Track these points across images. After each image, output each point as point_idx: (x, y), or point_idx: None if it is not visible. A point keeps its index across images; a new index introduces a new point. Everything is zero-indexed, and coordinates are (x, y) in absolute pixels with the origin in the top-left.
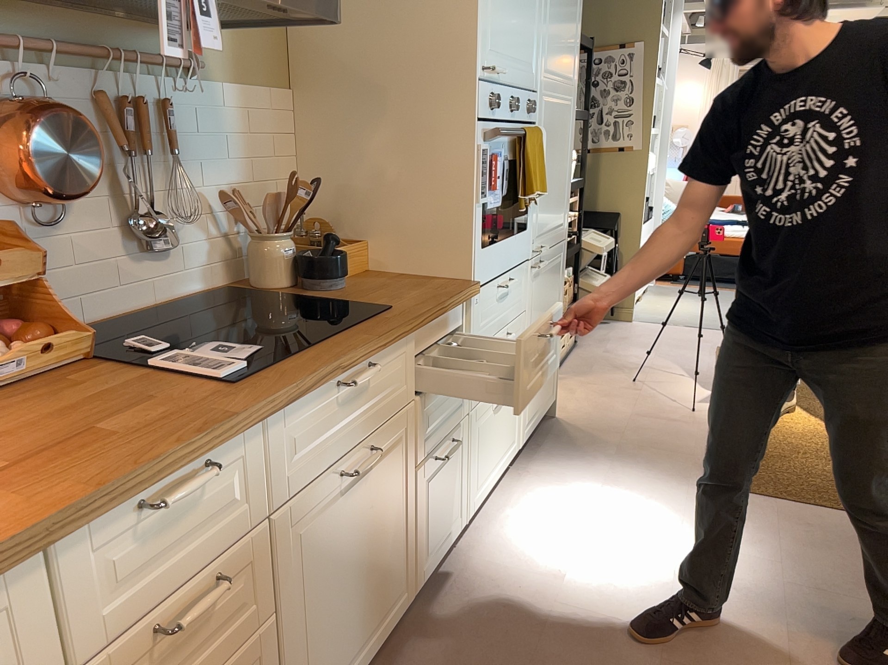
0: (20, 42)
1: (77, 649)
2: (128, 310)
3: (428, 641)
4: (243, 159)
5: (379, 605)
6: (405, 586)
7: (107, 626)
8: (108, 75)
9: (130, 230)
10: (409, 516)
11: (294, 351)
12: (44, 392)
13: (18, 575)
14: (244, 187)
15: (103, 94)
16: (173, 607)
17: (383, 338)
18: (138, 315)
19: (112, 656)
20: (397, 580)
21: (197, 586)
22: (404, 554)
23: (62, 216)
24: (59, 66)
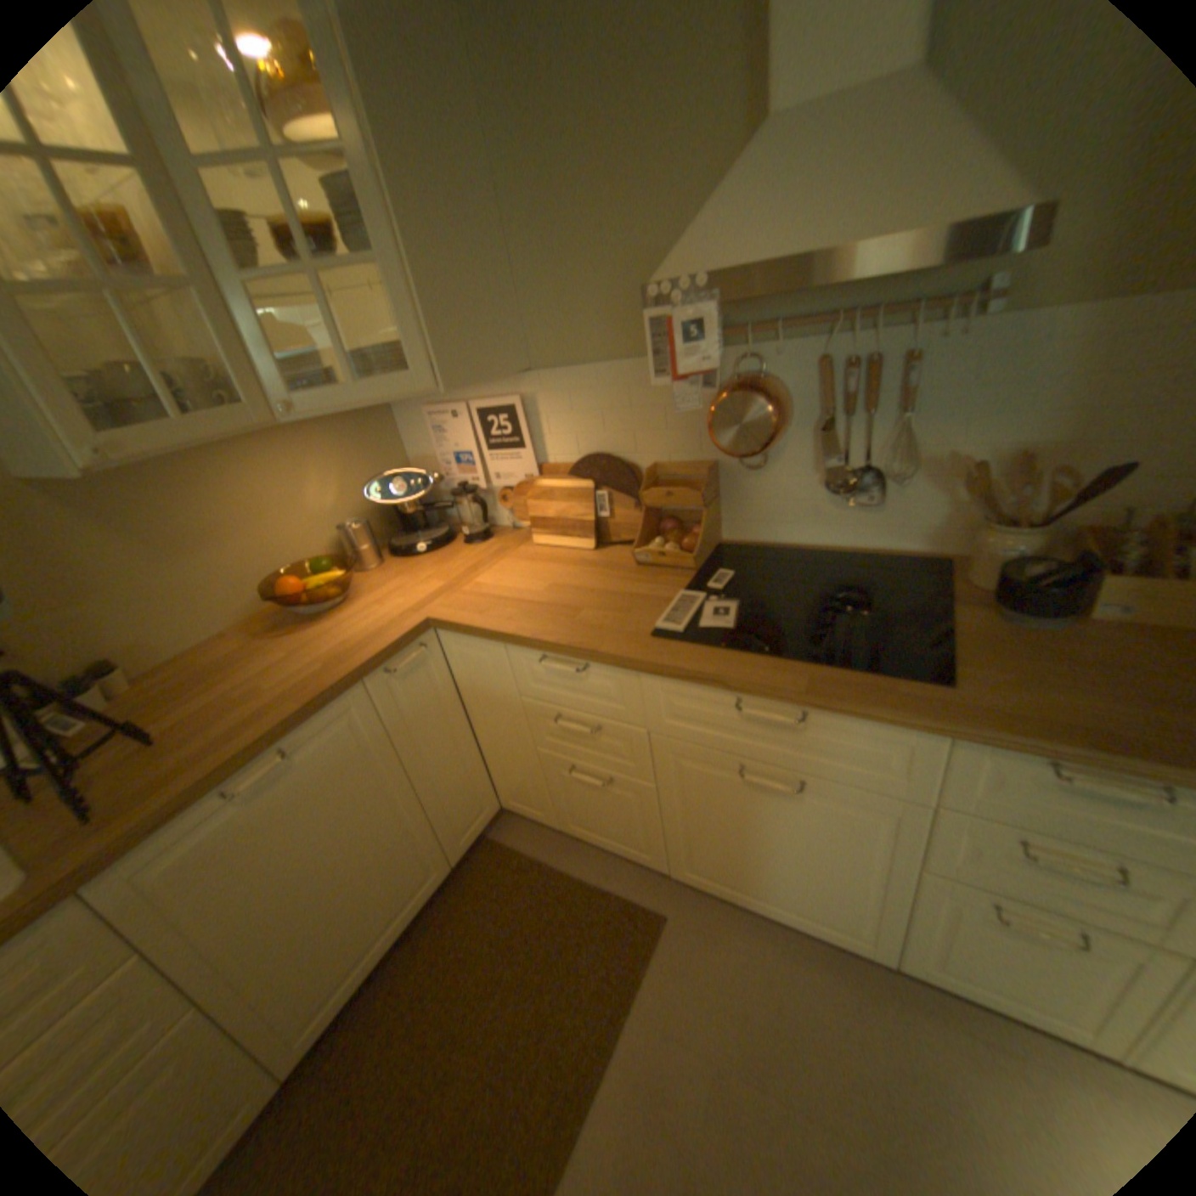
0: (749, 327)
1: (525, 689)
2: (821, 543)
3: (876, 1009)
4: (1067, 408)
5: (813, 907)
6: (877, 943)
7: (538, 693)
8: (841, 334)
9: (833, 479)
10: (900, 900)
11: (741, 647)
12: (639, 578)
13: (497, 644)
14: (1053, 446)
15: (834, 353)
16: (574, 715)
17: (830, 699)
18: (828, 550)
19: (542, 706)
20: (858, 924)
21: (591, 720)
22: (882, 920)
23: (771, 461)
24: (793, 336)
